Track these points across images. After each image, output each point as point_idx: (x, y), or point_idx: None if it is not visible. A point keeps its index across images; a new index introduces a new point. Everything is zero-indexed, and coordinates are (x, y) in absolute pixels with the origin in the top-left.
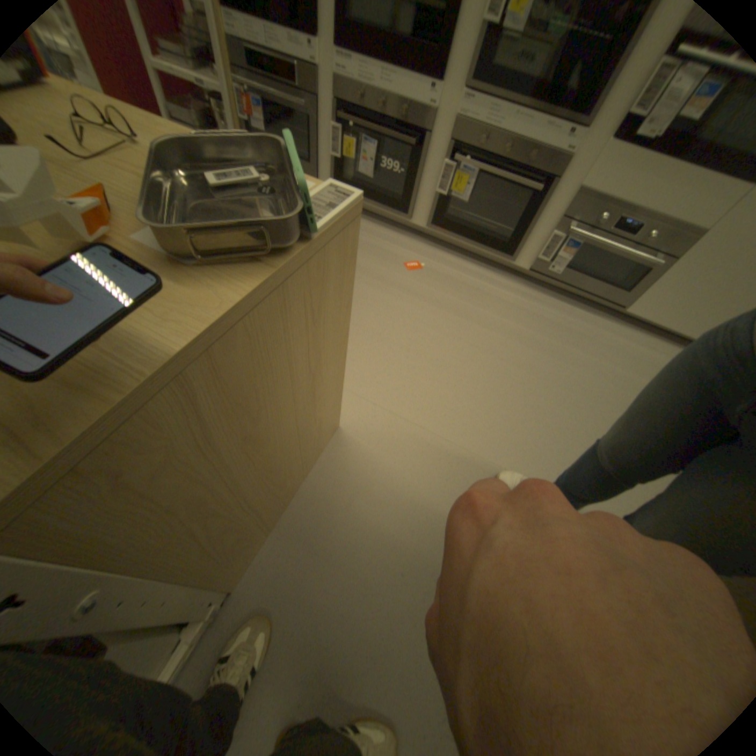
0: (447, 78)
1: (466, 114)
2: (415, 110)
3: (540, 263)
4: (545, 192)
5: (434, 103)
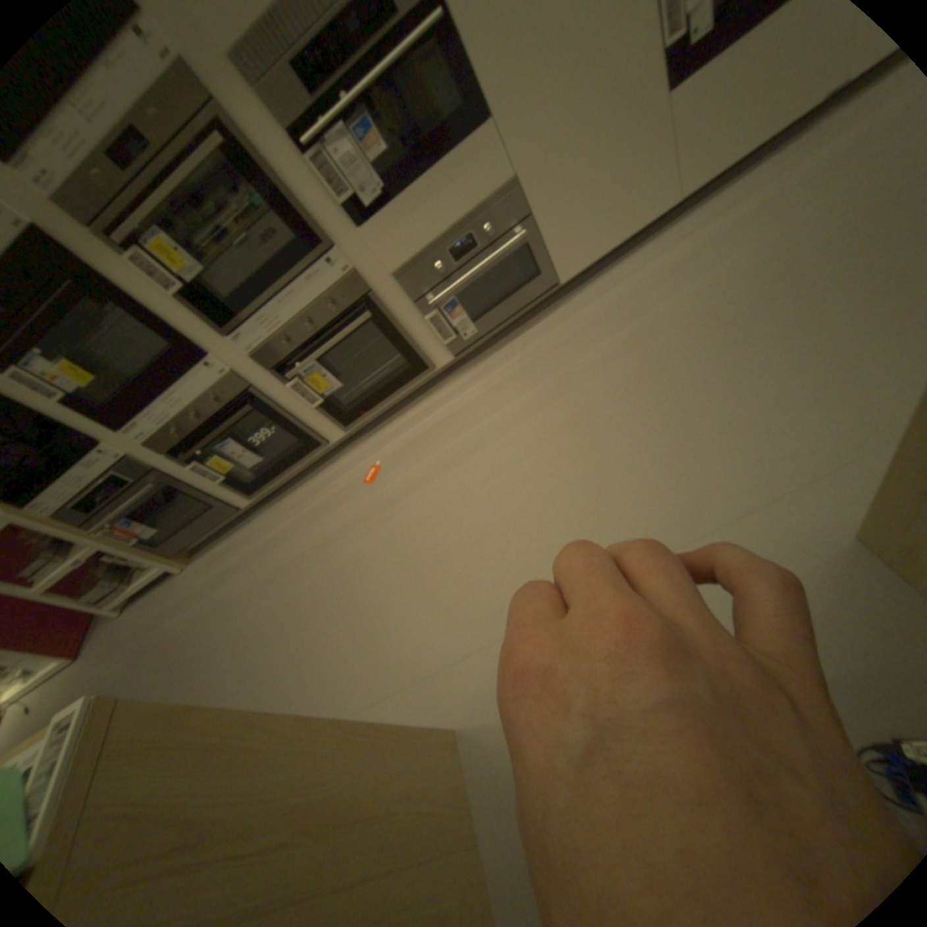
0: (212, 348)
1: (256, 348)
2: (225, 390)
3: (456, 344)
4: (380, 311)
5: (229, 371)
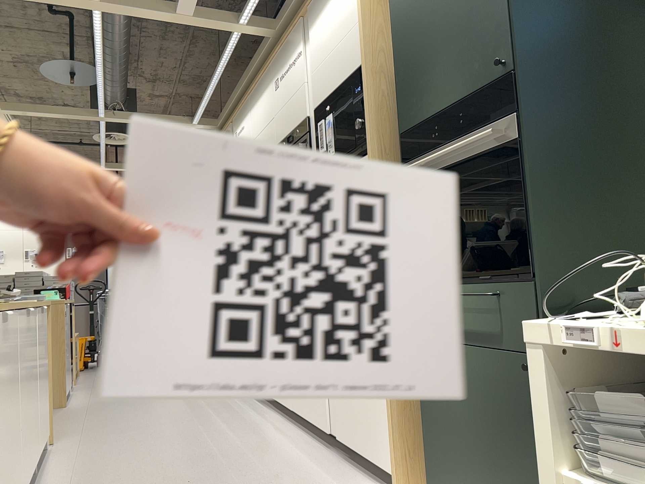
0: None
1: None
2: None
3: None
4: None
5: None
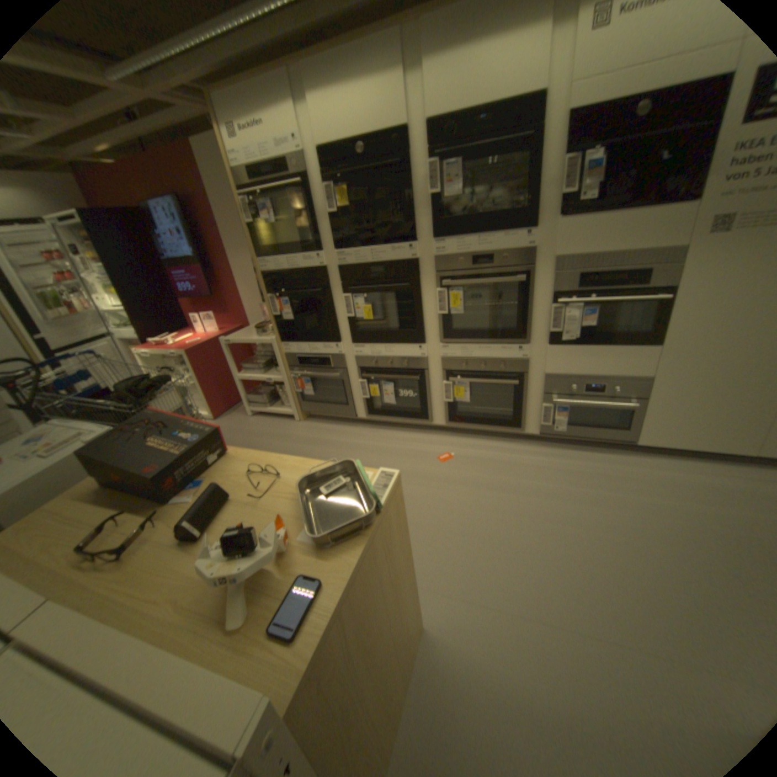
0: (427, 343)
1: (446, 357)
2: (413, 362)
3: (546, 428)
4: (522, 384)
5: (424, 356)
